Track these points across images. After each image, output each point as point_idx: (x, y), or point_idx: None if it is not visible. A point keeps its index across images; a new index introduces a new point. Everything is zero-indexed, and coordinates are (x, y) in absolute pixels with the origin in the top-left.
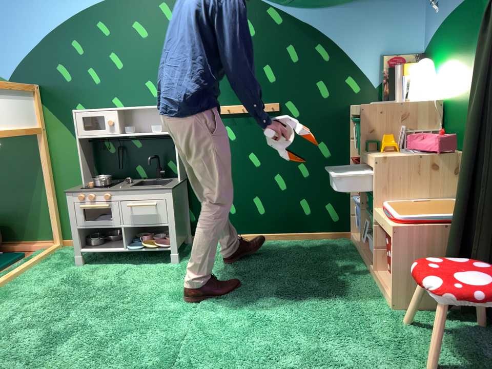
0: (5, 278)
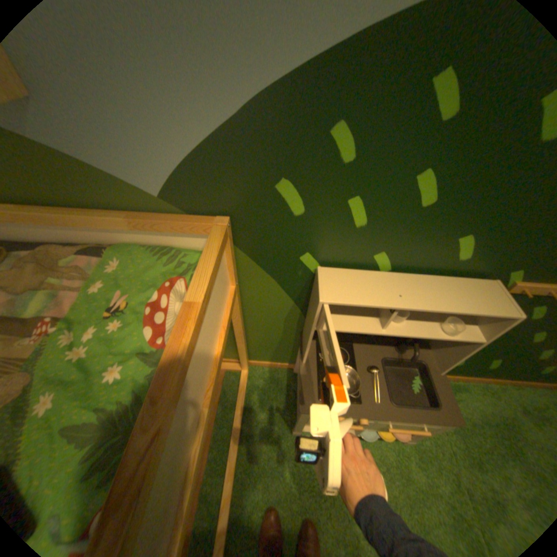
0: (231, 481)
